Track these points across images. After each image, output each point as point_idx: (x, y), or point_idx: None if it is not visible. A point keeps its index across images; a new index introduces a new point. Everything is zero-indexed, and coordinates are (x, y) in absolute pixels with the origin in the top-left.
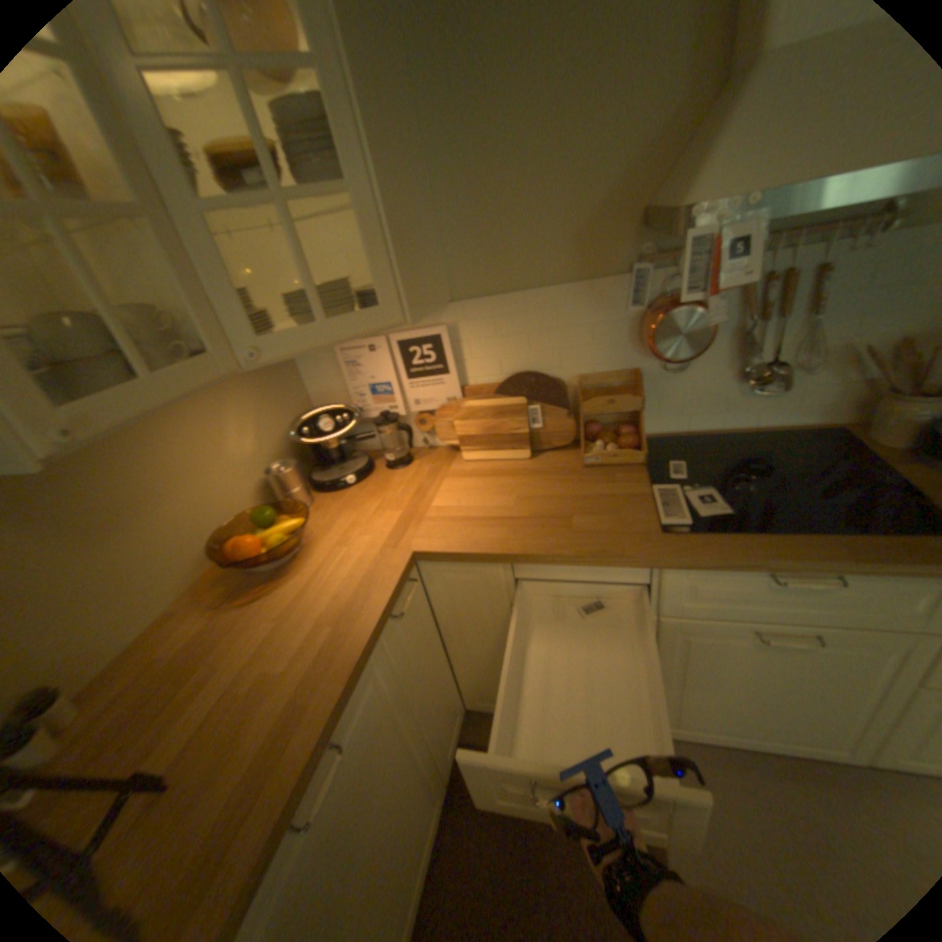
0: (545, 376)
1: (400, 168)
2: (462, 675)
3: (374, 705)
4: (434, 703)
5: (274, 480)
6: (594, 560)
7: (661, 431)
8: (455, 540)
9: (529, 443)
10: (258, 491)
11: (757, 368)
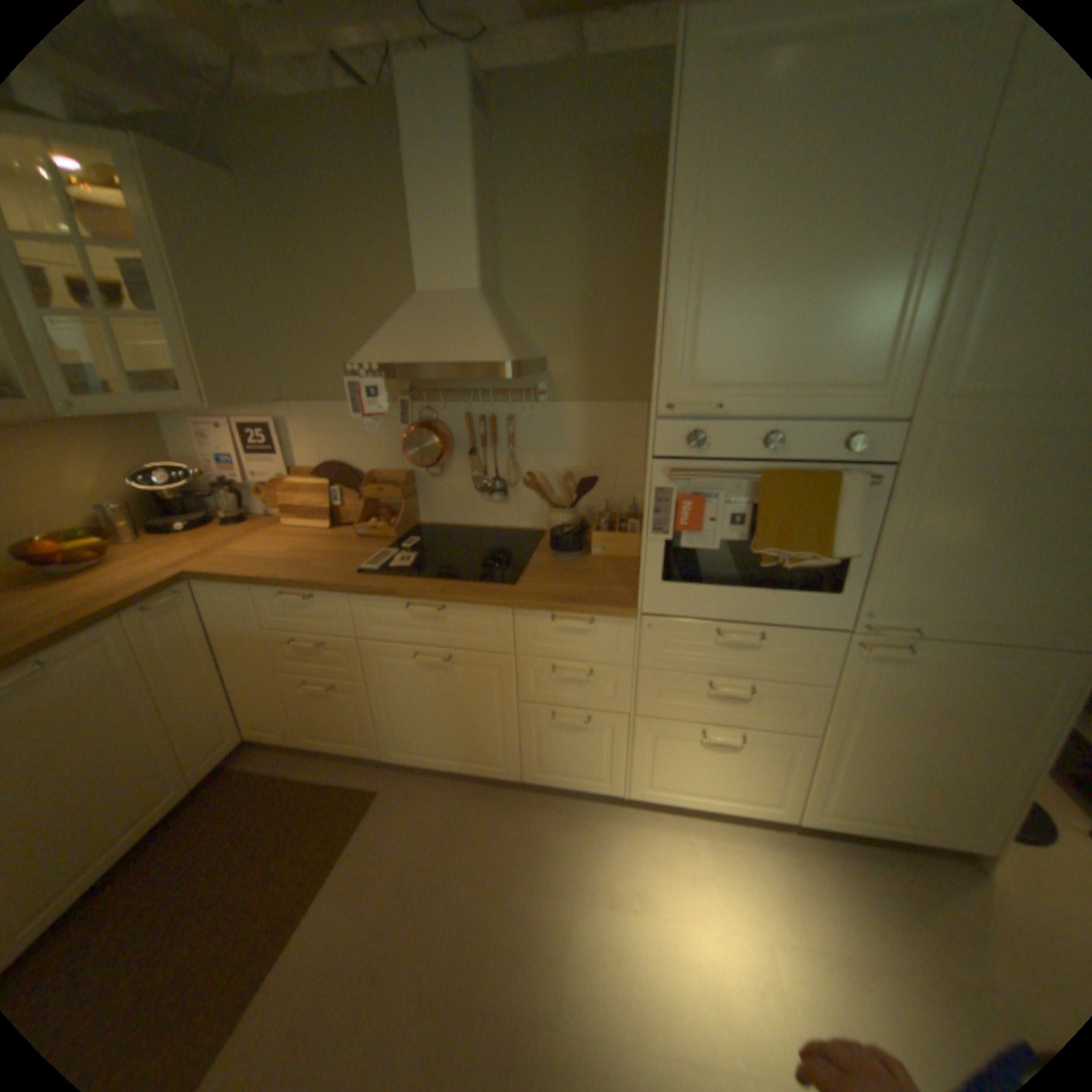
0: (348, 467)
1: (217, 309)
2: (235, 700)
3: (98, 663)
4: (188, 707)
5: (101, 514)
6: (300, 585)
7: (435, 522)
8: (218, 568)
9: (333, 518)
10: (86, 523)
11: (490, 482)
